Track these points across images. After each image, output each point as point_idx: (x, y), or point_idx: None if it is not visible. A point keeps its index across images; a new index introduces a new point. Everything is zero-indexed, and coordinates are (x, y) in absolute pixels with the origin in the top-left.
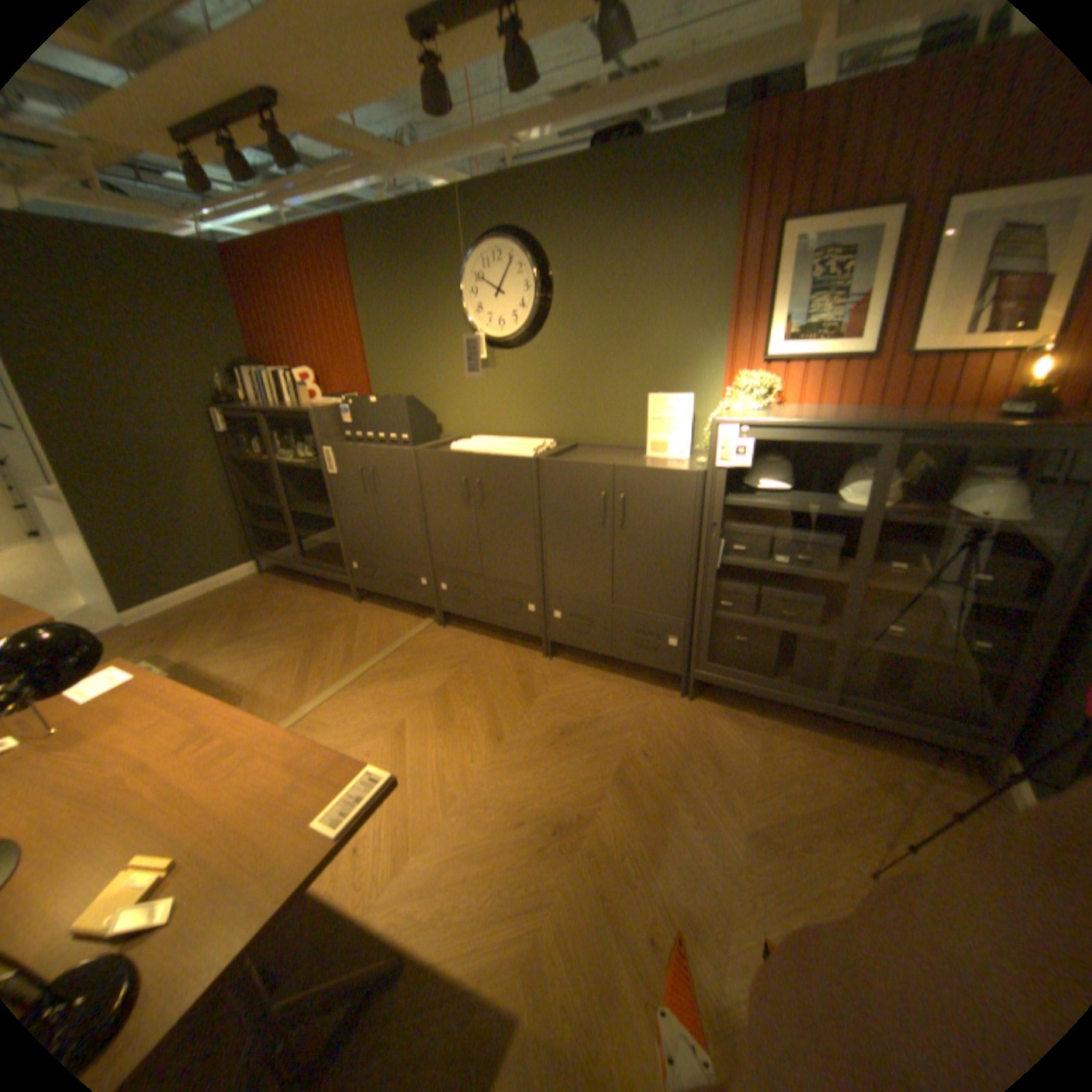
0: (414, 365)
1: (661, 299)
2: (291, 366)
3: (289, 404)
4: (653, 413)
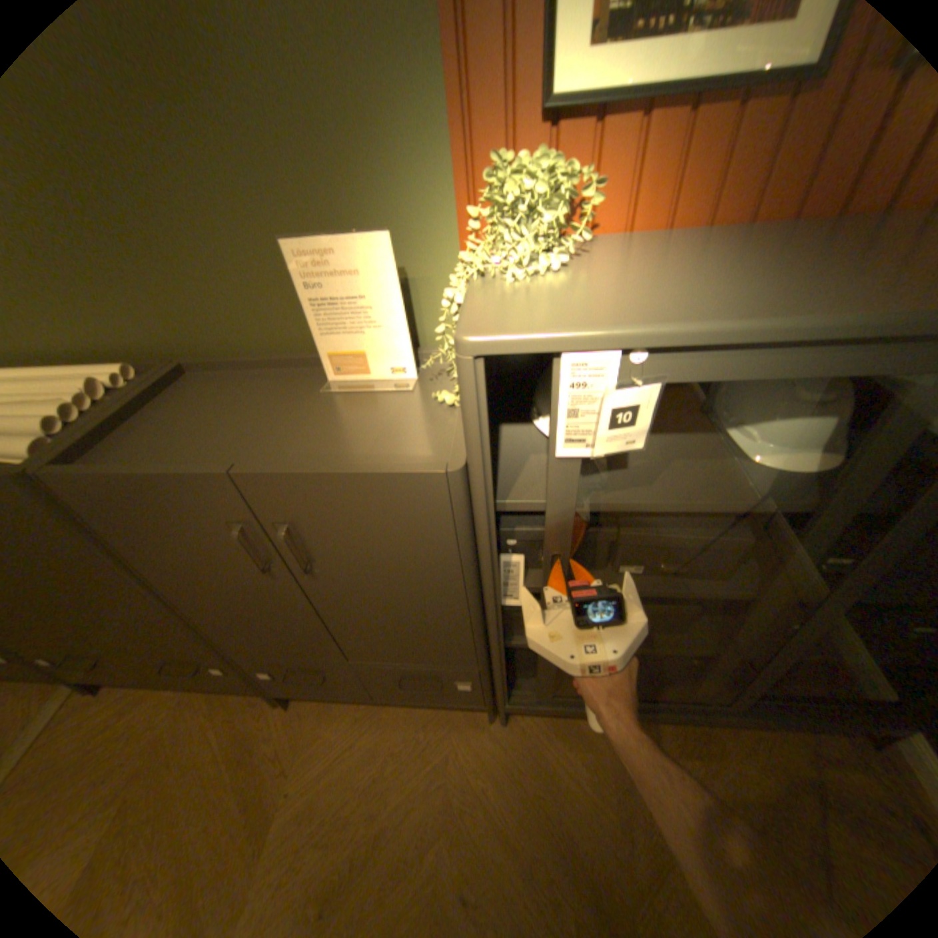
0: None
1: None
2: None
3: None
4: (303, 288)
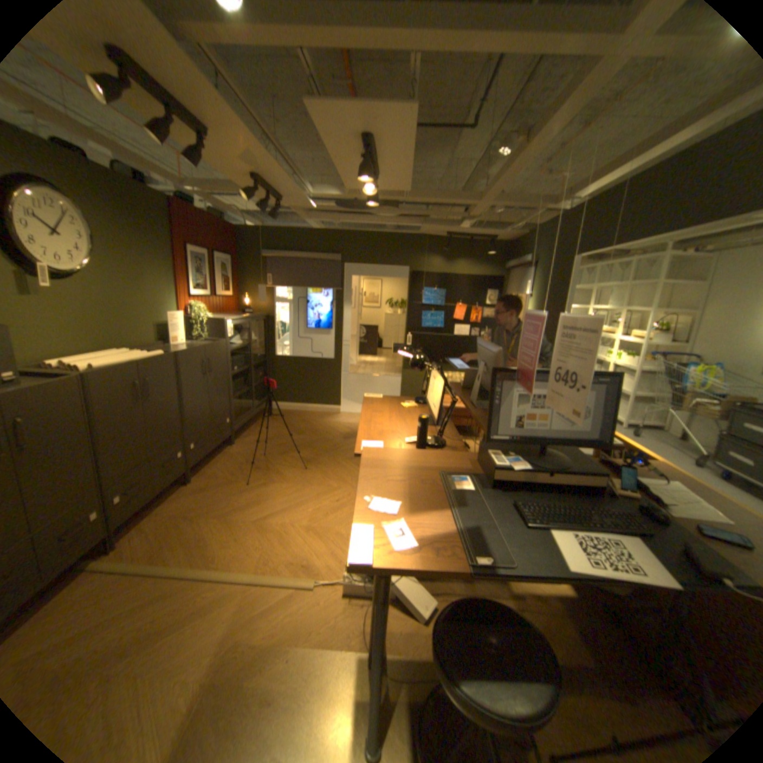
0: None
1: (149, 263)
2: None
3: None
4: (170, 321)
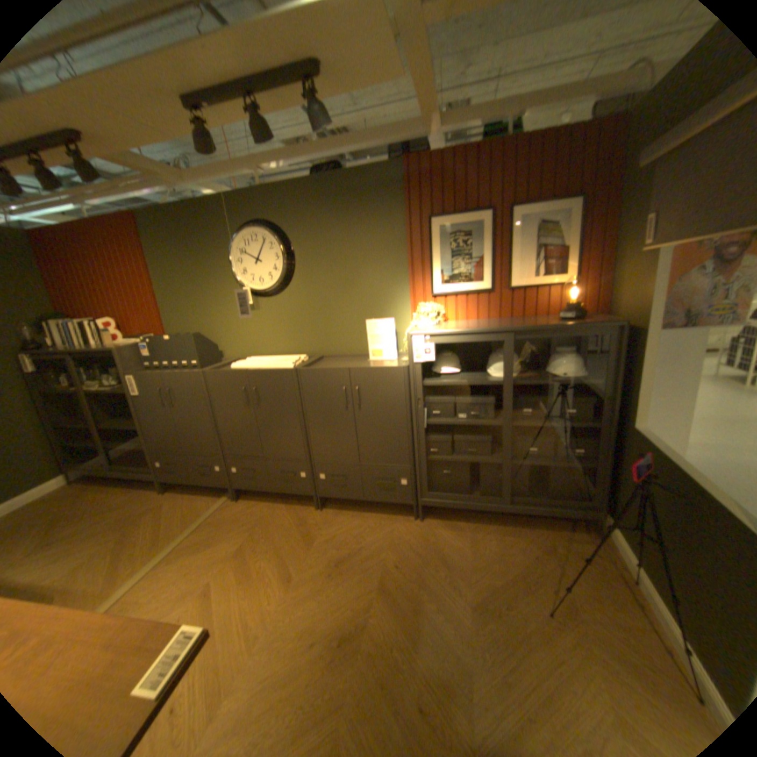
0: (198, 311)
1: (365, 263)
2: (94, 317)
3: (92, 345)
4: (370, 332)
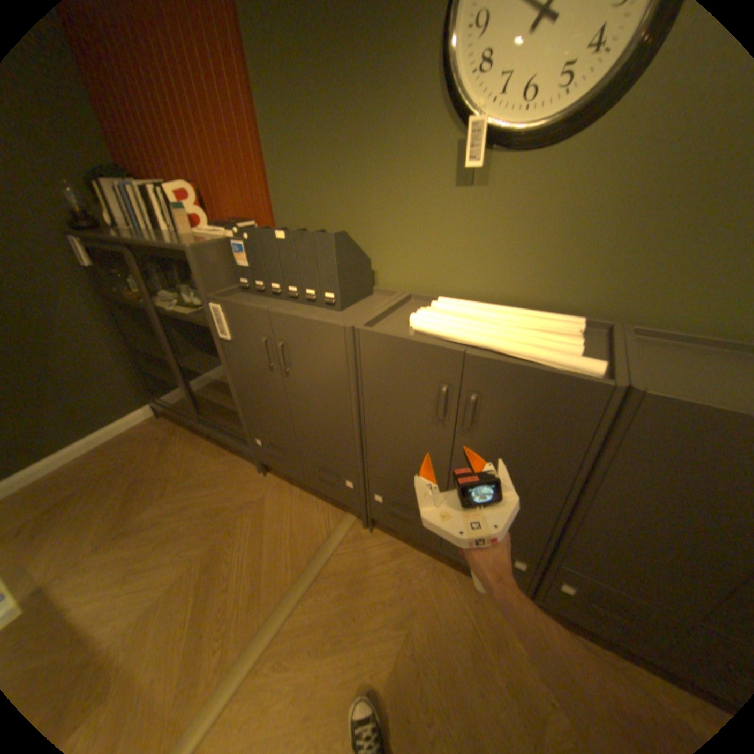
0: (339, 179)
1: None
2: (168, 178)
3: (165, 232)
4: None
